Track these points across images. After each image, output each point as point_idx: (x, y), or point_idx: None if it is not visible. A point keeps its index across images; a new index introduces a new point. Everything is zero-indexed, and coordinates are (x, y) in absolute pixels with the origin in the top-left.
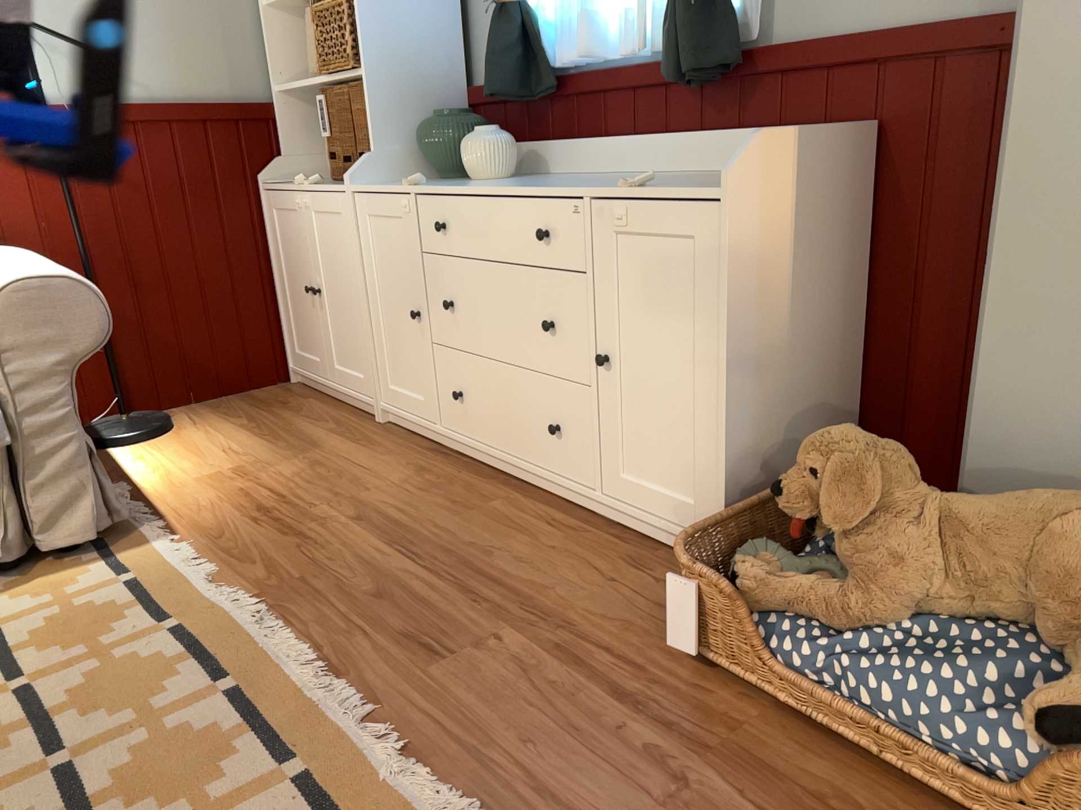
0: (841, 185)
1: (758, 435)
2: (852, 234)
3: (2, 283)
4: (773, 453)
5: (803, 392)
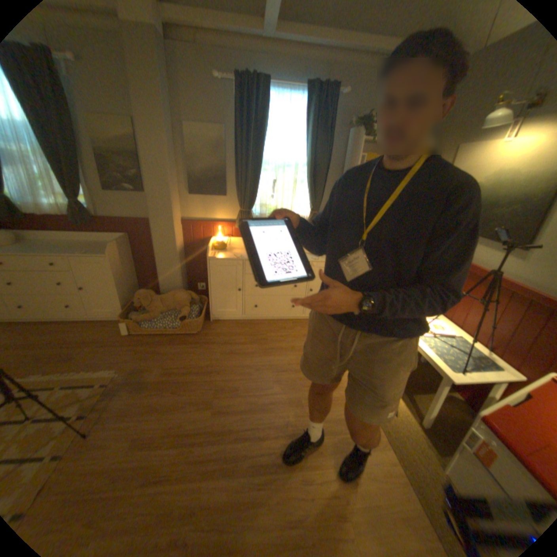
0: (124, 246)
1: (123, 295)
2: (128, 254)
3: None
4: (126, 296)
5: (128, 284)
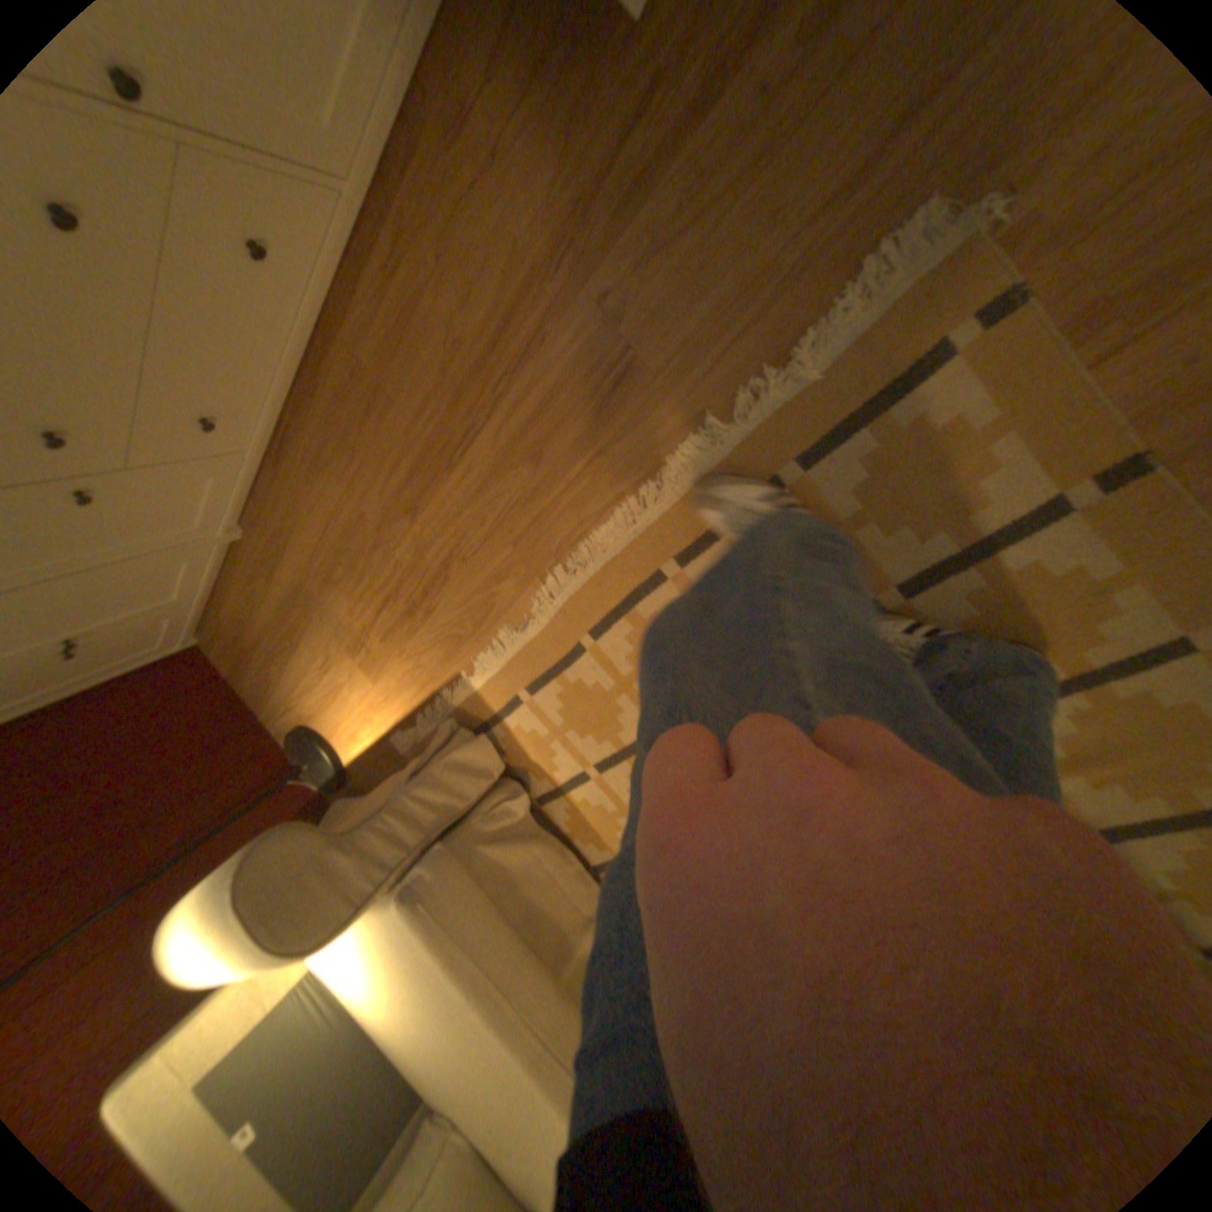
0: None
1: None
2: None
3: (263, 959)
4: None
5: None
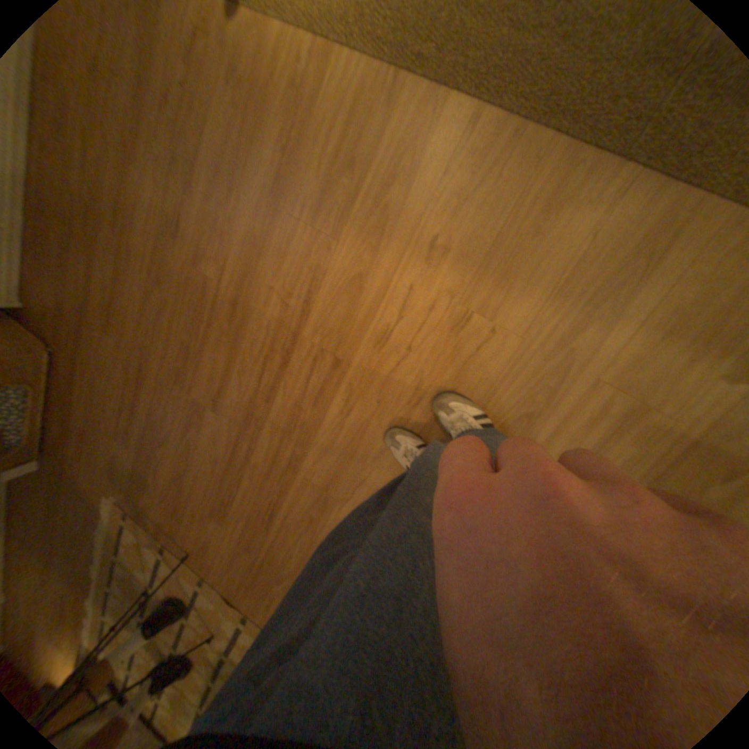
0: None
1: None
2: None
3: None
4: None
5: None
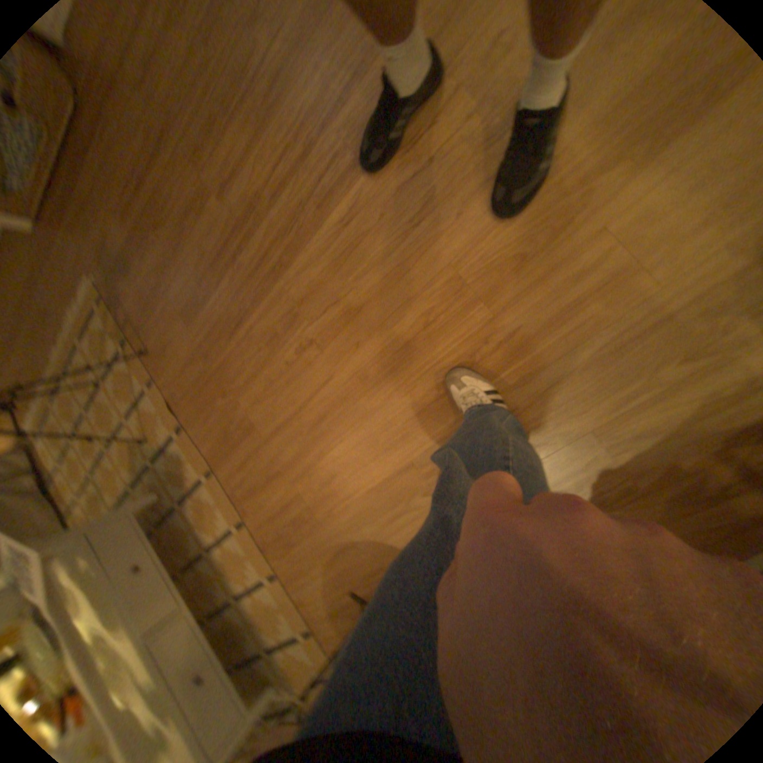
0: None
1: None
2: None
3: None
4: None
5: None
